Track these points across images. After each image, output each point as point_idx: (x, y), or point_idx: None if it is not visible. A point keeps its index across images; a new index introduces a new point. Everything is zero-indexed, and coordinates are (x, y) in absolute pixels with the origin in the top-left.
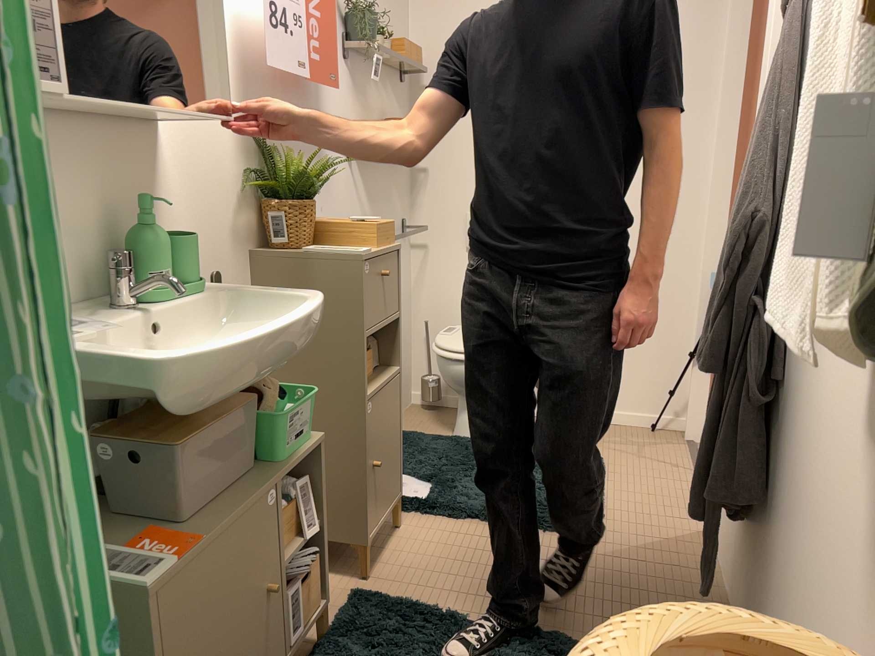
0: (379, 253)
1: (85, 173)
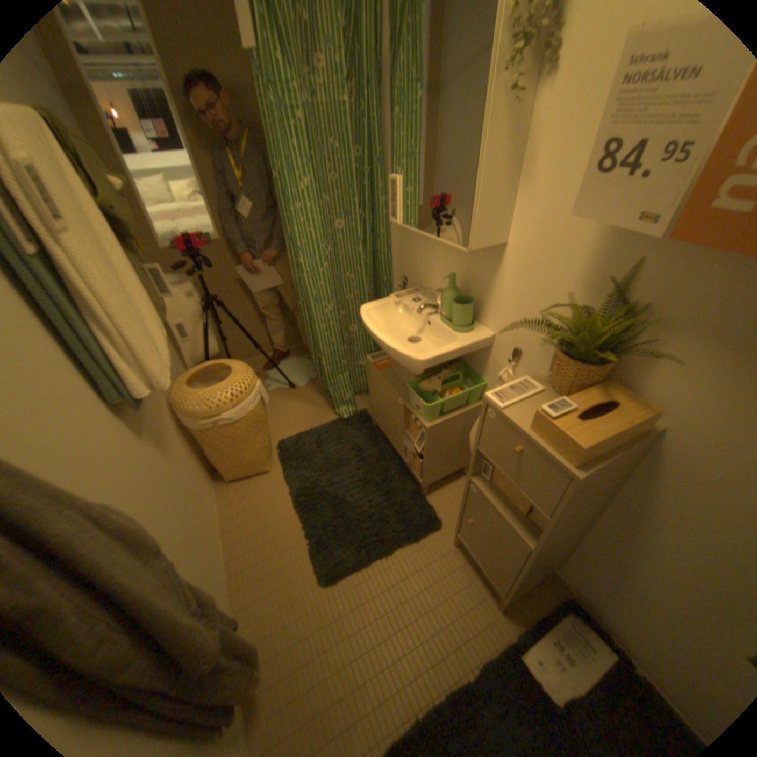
0: (514, 421)
1: (455, 251)
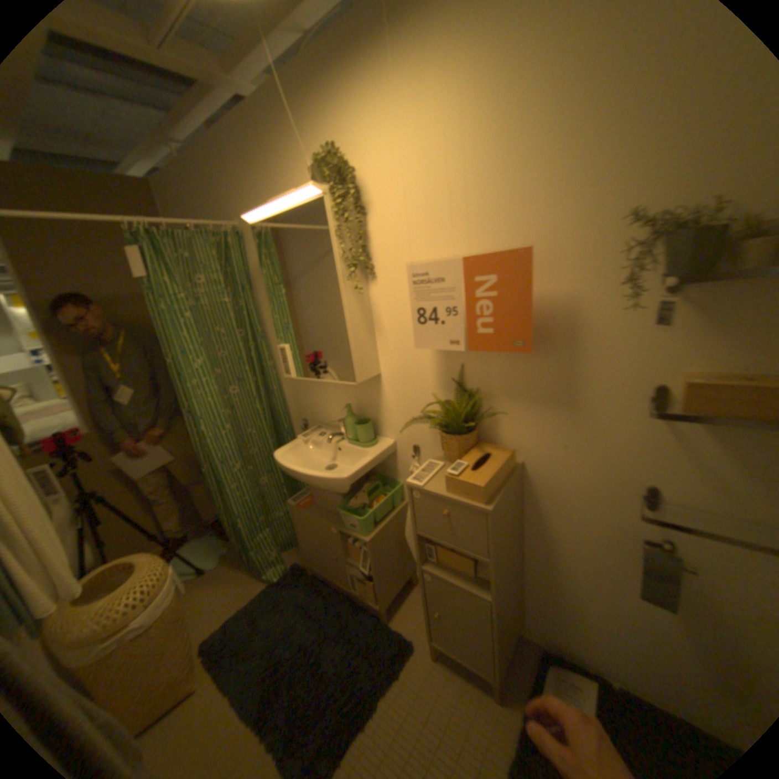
0: (433, 492)
1: (343, 388)
